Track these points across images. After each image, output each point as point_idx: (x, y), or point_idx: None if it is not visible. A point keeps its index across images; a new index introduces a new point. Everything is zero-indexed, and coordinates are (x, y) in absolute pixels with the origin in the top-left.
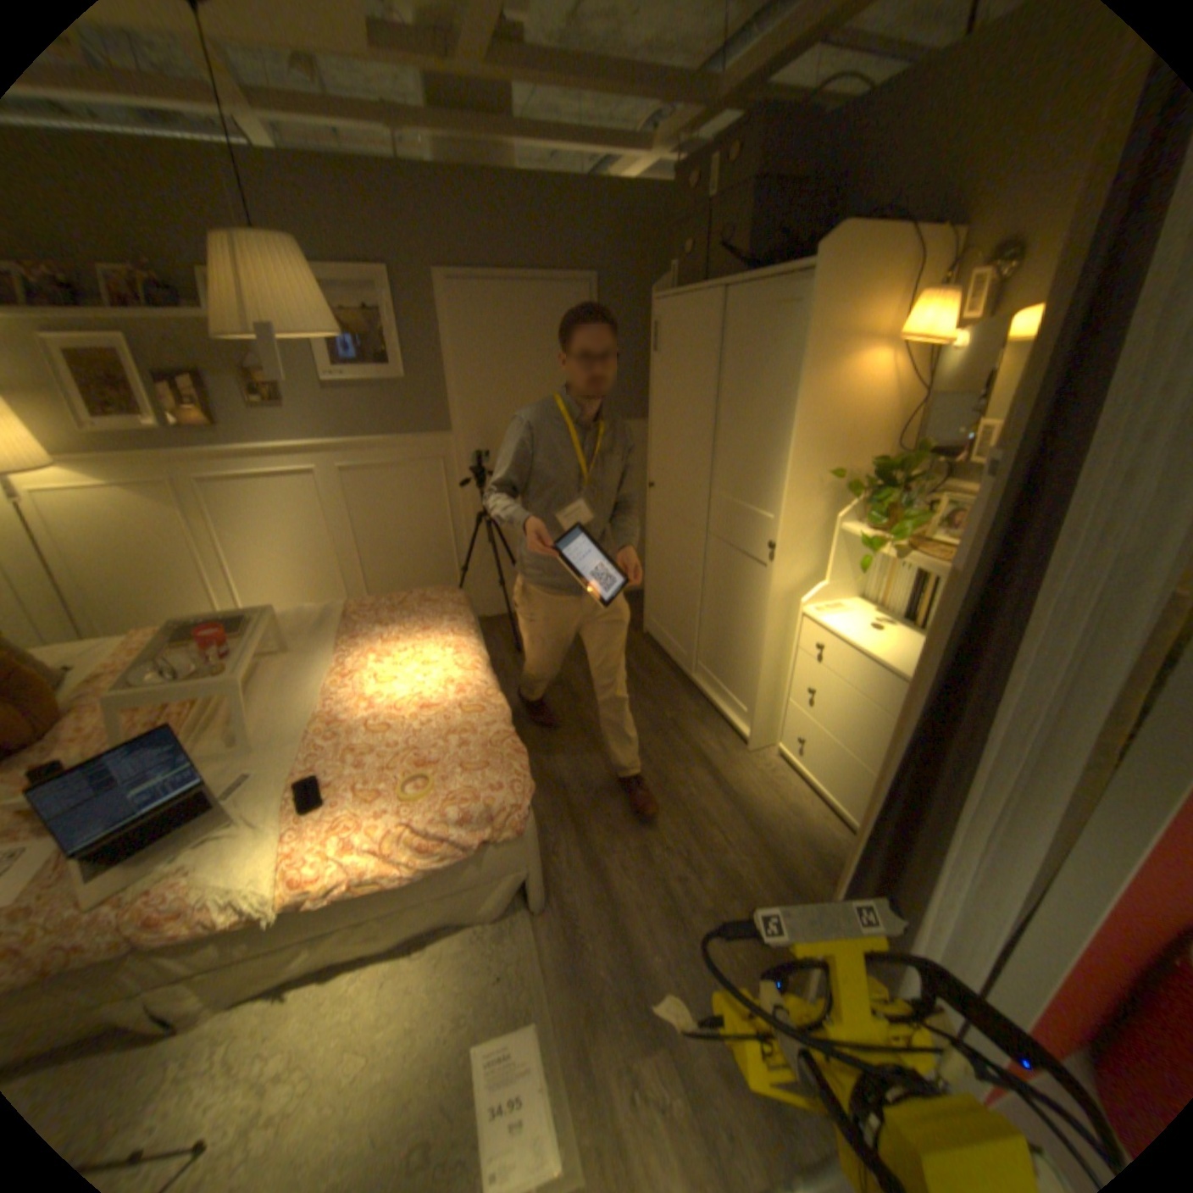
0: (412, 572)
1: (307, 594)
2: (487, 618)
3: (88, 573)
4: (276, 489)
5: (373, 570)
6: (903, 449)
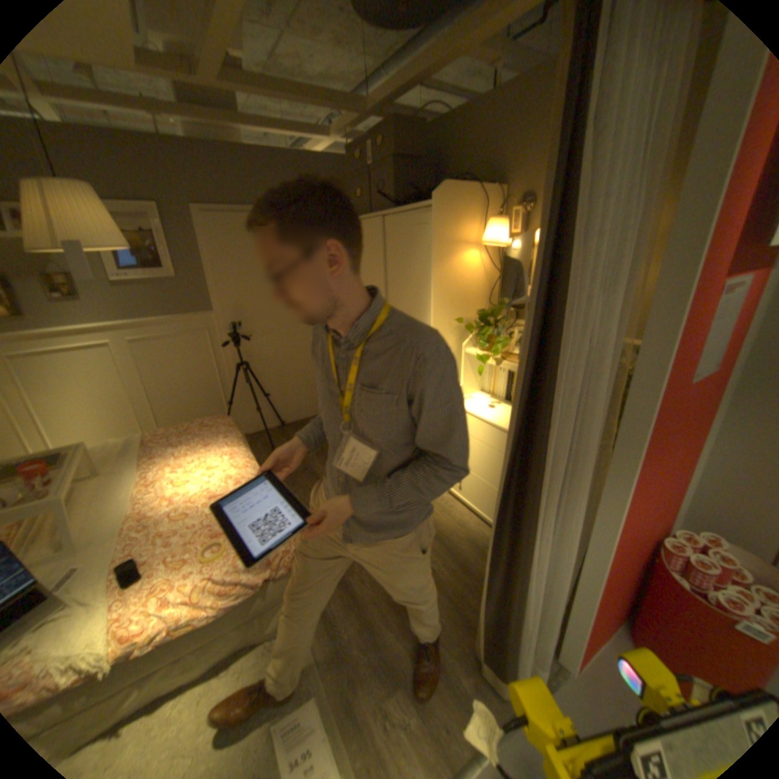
0: (191, 408)
1: (108, 433)
2: (249, 434)
3: None
4: (78, 358)
5: (161, 410)
6: (492, 304)
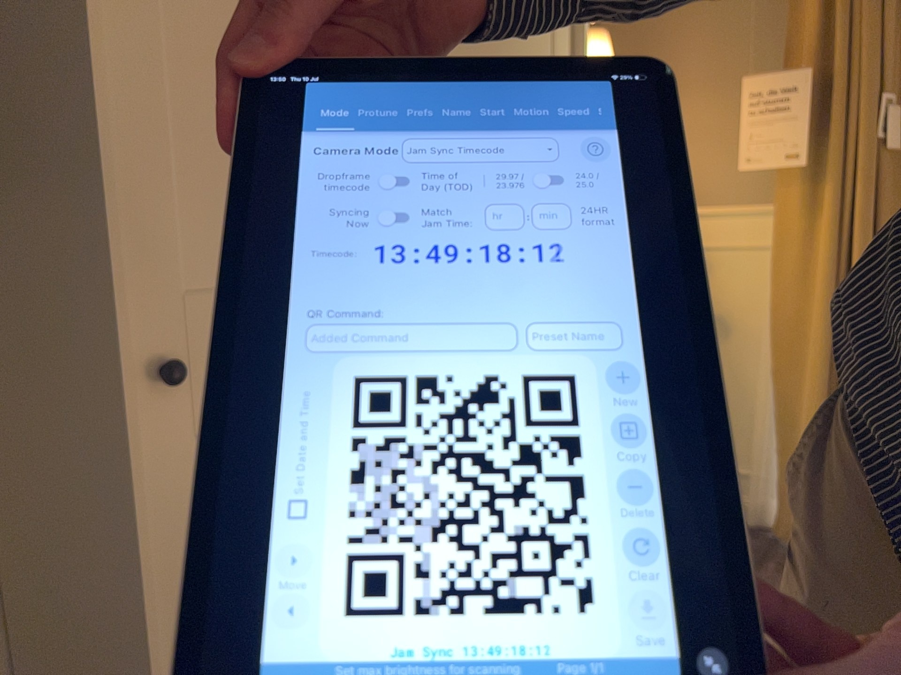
0: None
1: None
2: None
3: None
4: None
5: None
6: None
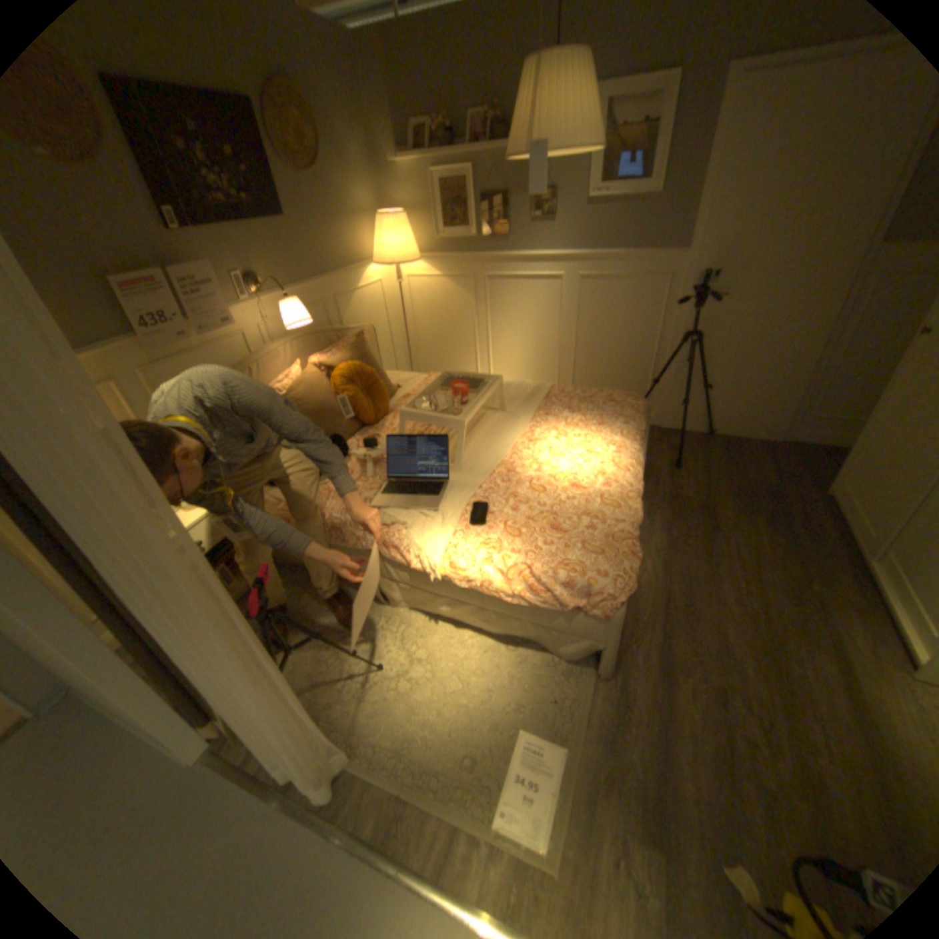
0: (611, 374)
1: (532, 373)
2: (662, 428)
3: (422, 331)
4: (533, 289)
5: (582, 365)
6: None
